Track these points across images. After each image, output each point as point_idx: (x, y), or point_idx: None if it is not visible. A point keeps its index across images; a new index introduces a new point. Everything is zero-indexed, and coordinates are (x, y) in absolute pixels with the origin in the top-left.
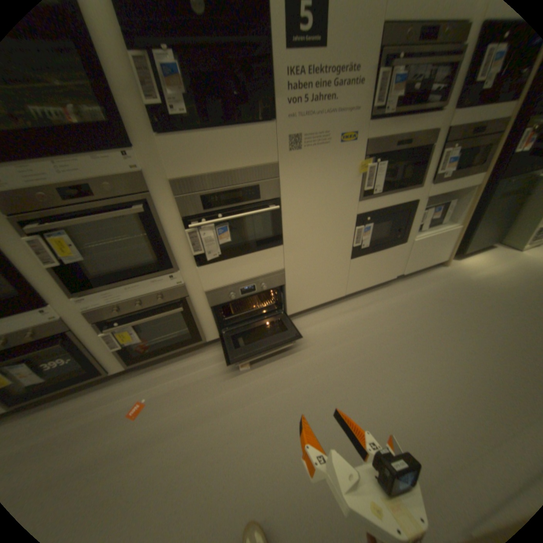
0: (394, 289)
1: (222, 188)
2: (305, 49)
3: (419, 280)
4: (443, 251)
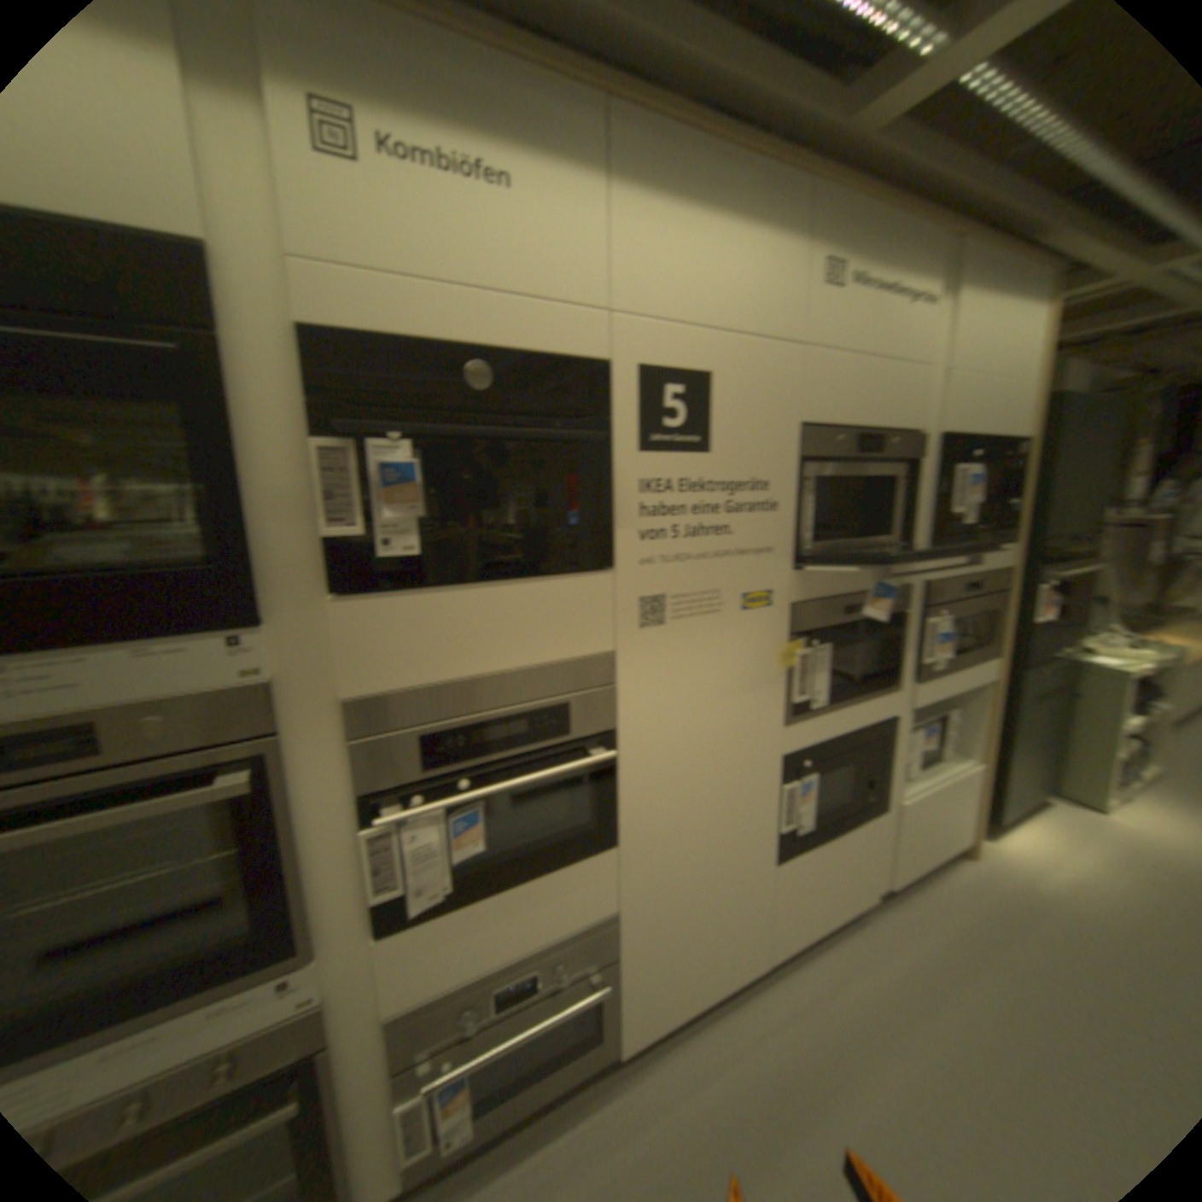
0: (884, 935)
1: (482, 711)
2: (677, 451)
3: (932, 904)
4: (963, 824)
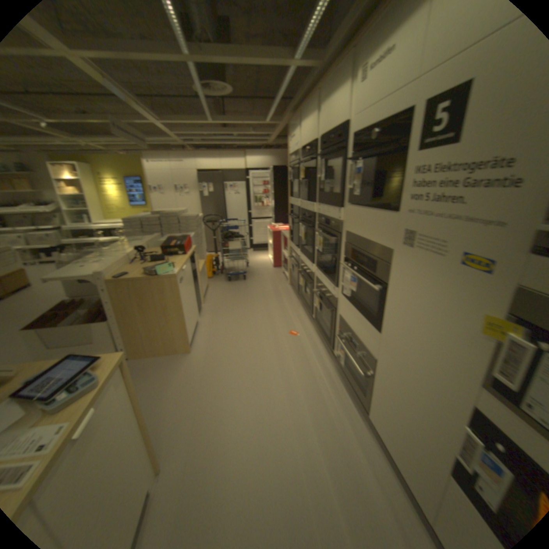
0: None
1: (364, 250)
2: (434, 146)
3: None
4: None
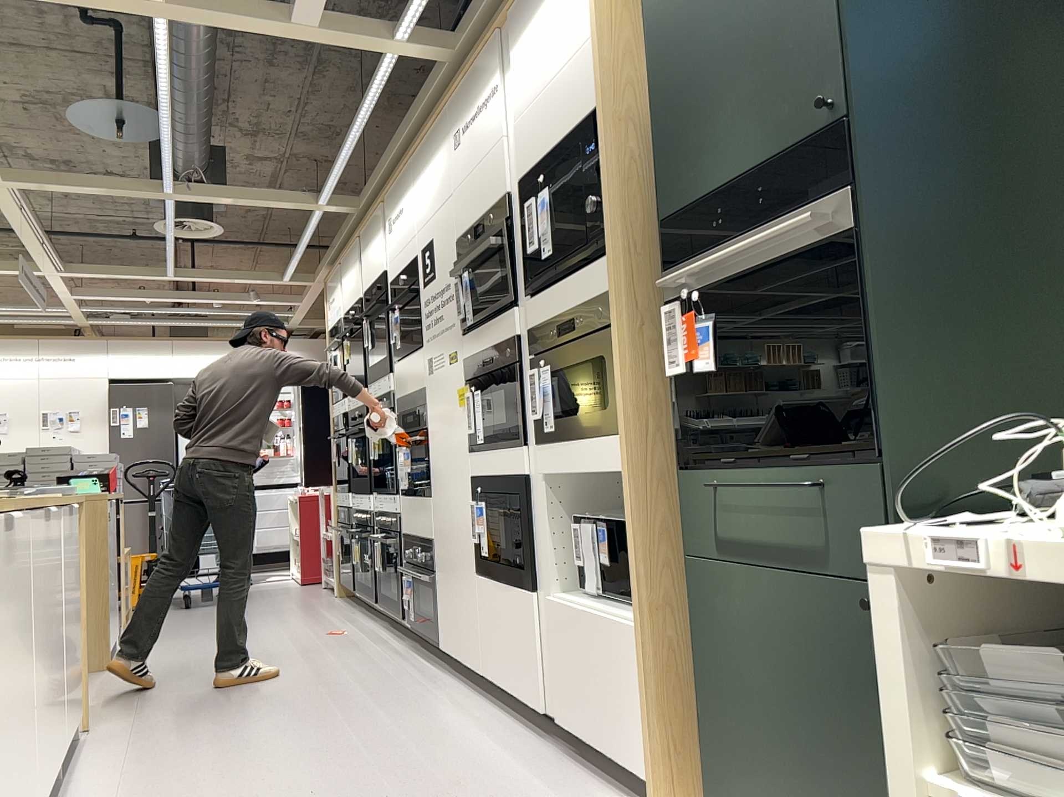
0: (531, 744)
1: (413, 411)
2: (428, 283)
3: (573, 774)
4: (622, 706)
